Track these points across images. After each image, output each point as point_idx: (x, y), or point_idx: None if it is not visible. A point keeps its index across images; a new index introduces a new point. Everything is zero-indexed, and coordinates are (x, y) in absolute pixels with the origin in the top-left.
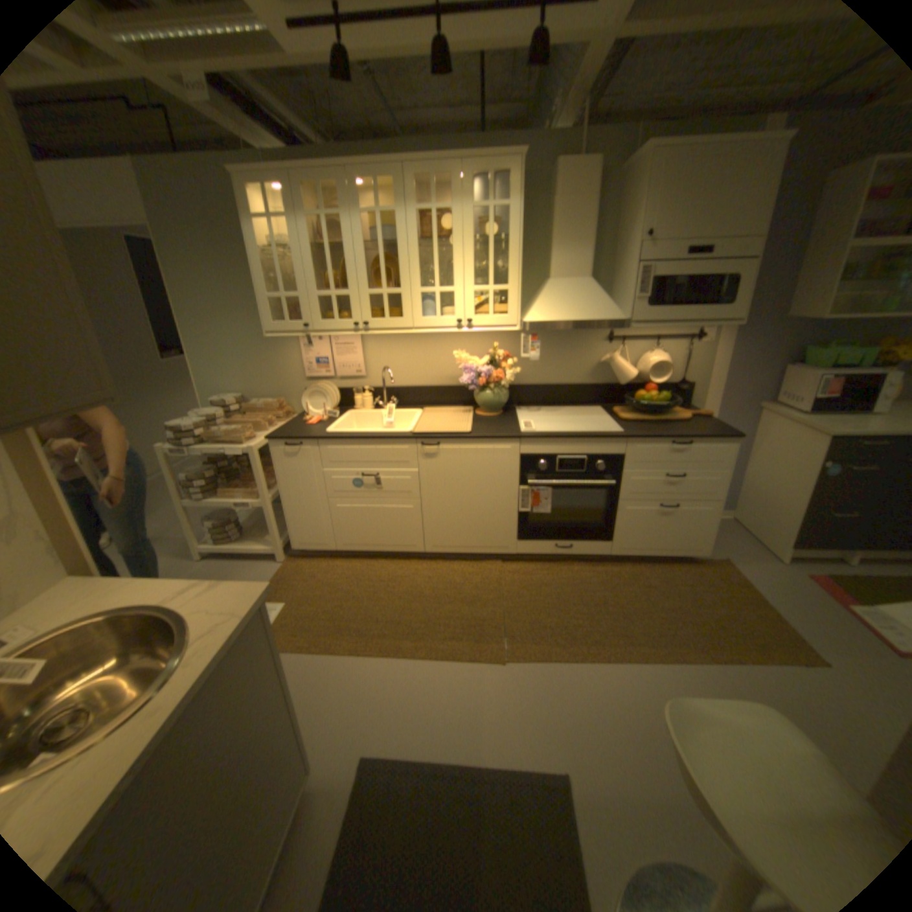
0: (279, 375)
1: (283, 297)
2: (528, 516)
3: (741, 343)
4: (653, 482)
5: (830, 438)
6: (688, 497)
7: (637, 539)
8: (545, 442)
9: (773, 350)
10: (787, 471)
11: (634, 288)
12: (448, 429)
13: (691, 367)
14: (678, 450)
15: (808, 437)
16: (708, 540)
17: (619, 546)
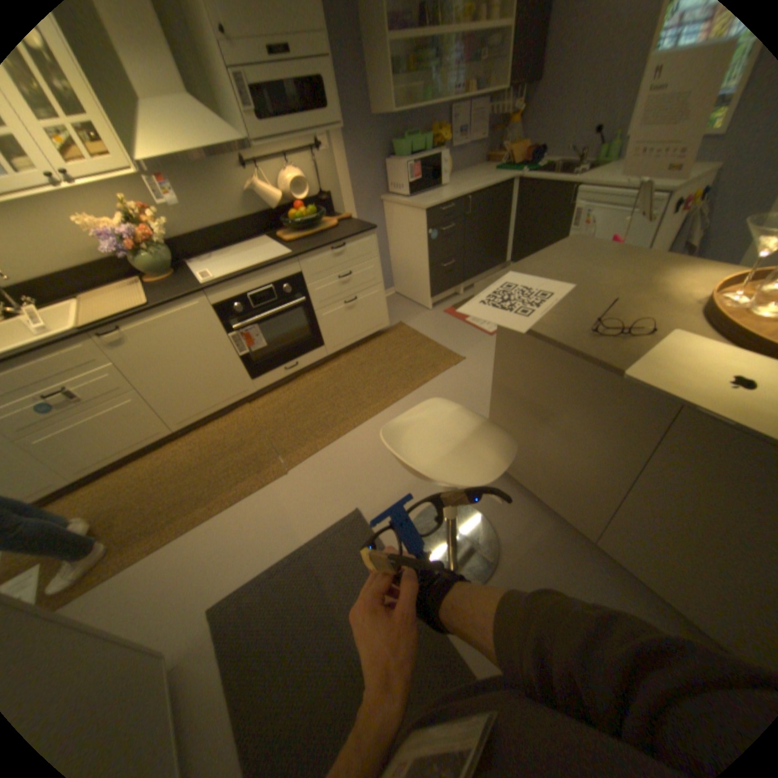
0: None
1: None
2: (250, 356)
3: (348, 147)
4: (332, 286)
5: (424, 212)
6: (359, 289)
7: (340, 335)
8: (229, 285)
9: (372, 149)
10: (410, 245)
11: (236, 102)
12: (120, 308)
13: (321, 178)
14: (338, 253)
15: (413, 215)
16: (383, 314)
17: (330, 346)
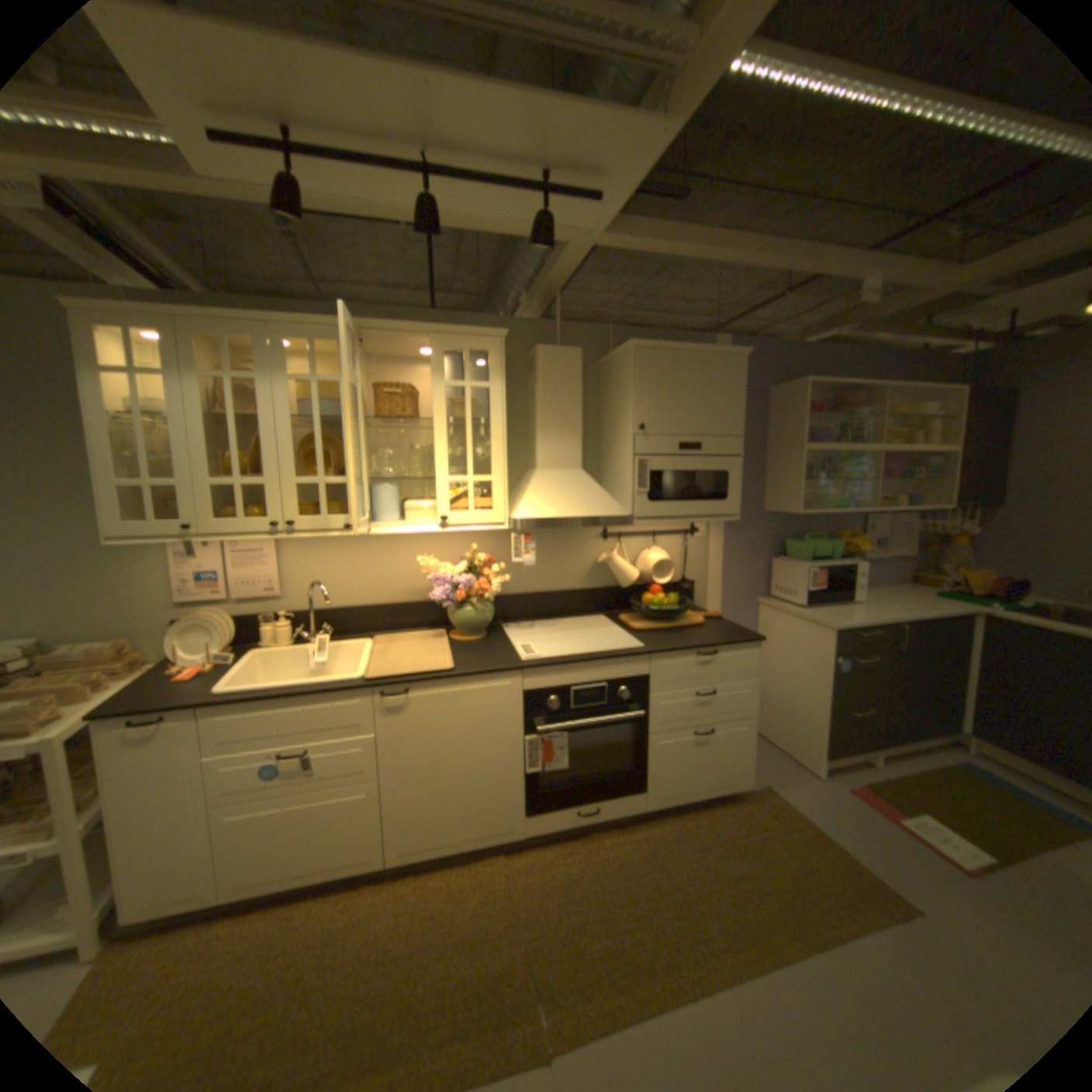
0: (122, 601)
1: (144, 485)
2: (539, 777)
3: (729, 538)
4: (684, 705)
5: (834, 633)
6: (721, 718)
7: (675, 784)
8: (555, 671)
9: (757, 544)
10: (799, 670)
11: (632, 483)
12: (419, 666)
13: (688, 564)
14: (705, 662)
15: (812, 633)
16: (749, 769)
17: (655, 797)
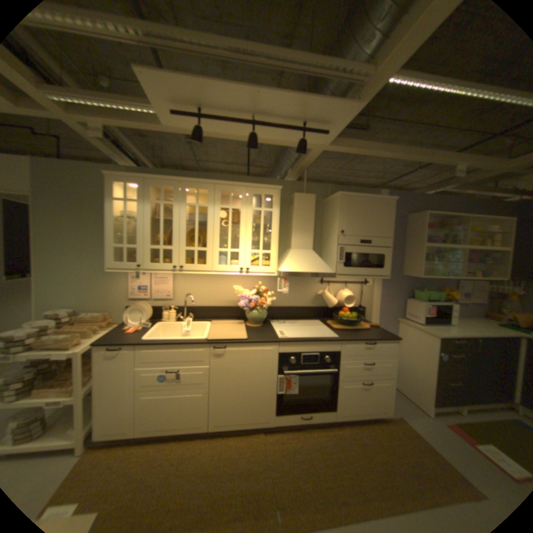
0: (109, 296)
1: (124, 247)
2: (284, 397)
3: (385, 287)
4: (358, 369)
5: (440, 340)
6: (377, 378)
7: (352, 409)
8: (295, 345)
9: (400, 291)
10: (420, 358)
11: (337, 257)
12: (232, 336)
13: (363, 299)
14: (369, 348)
15: (427, 339)
16: (391, 406)
17: (341, 415)
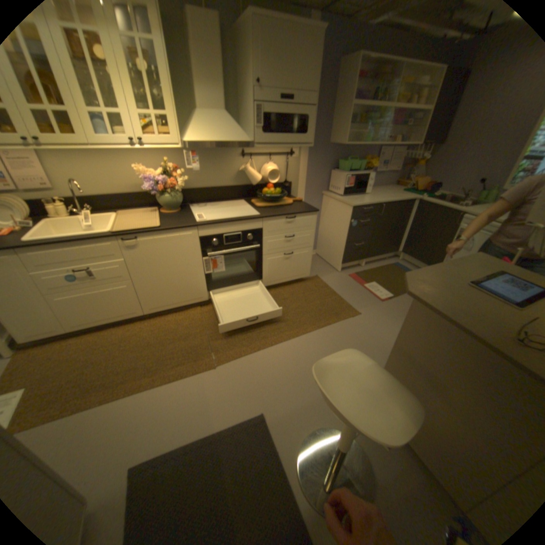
0: None
1: None
2: (212, 275)
3: (310, 158)
4: (279, 242)
5: (351, 207)
6: (296, 247)
7: (274, 275)
8: (214, 227)
9: (325, 162)
10: (336, 226)
11: (253, 120)
12: (141, 226)
13: (288, 173)
14: (289, 222)
15: (343, 208)
16: (307, 268)
17: (265, 281)
